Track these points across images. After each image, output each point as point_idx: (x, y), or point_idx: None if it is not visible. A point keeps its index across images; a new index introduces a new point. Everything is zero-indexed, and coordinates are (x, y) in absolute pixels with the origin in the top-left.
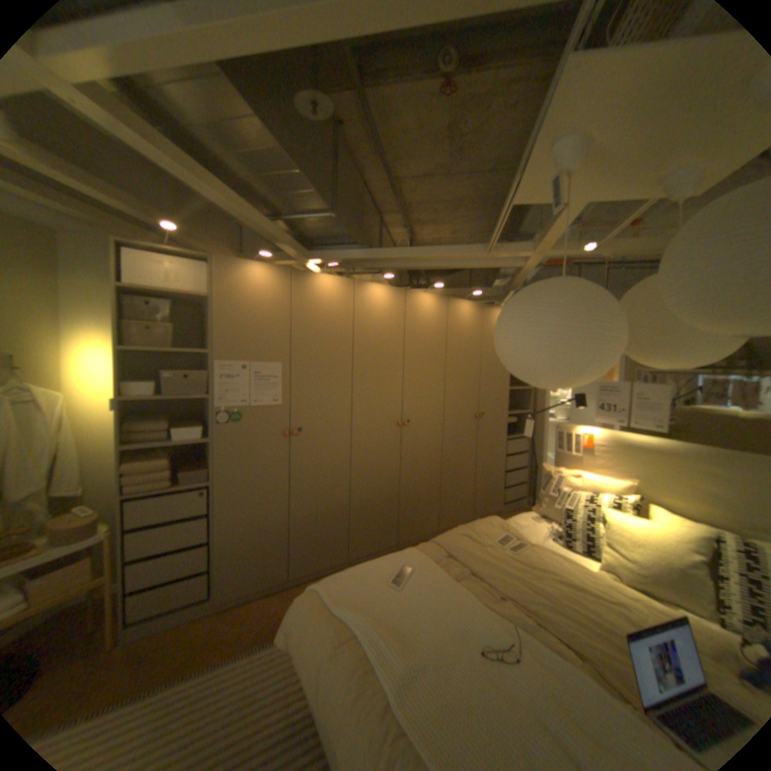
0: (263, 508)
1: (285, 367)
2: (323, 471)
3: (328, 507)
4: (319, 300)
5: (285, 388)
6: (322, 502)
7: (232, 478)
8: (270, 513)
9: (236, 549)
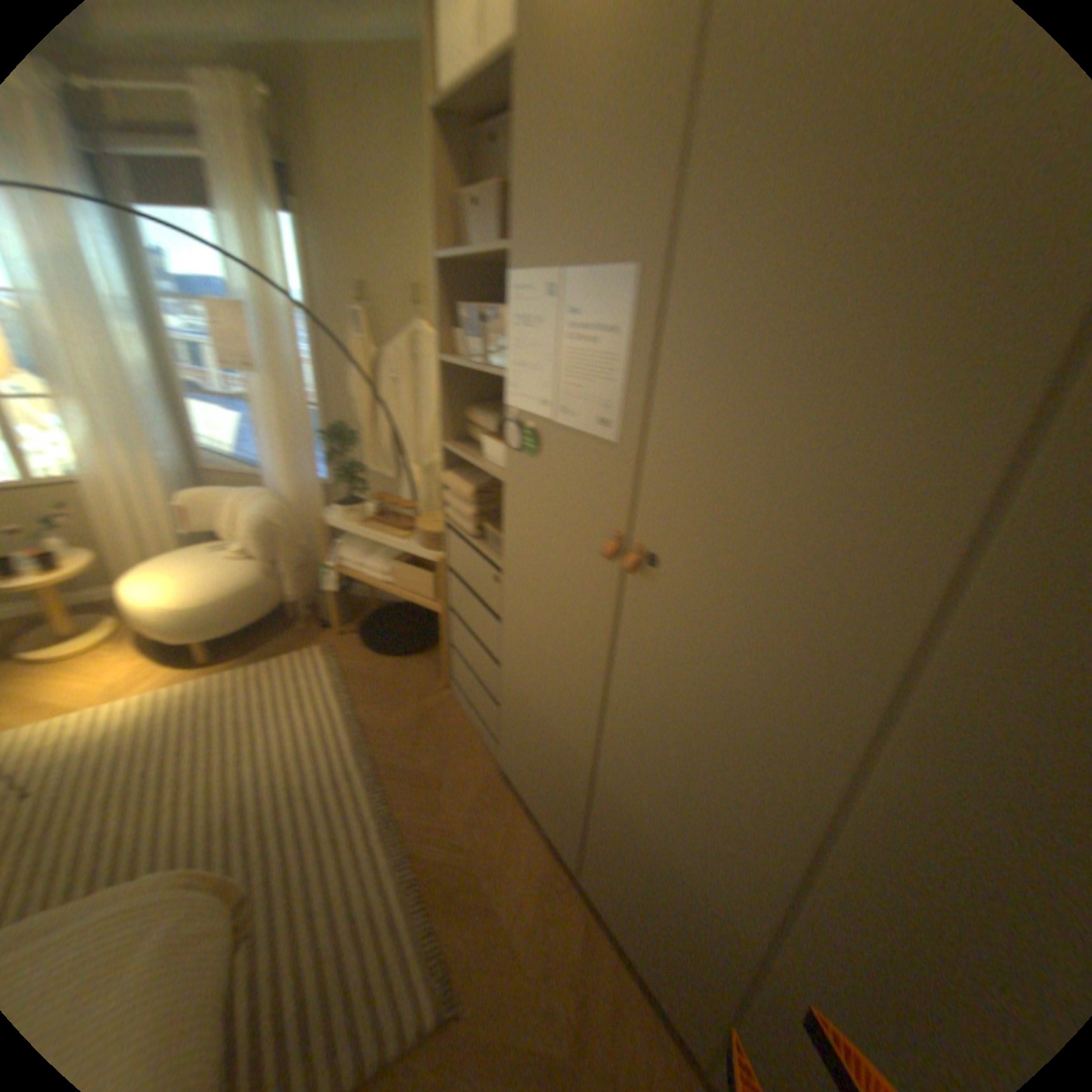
0: (555, 693)
1: (649, 283)
2: (698, 759)
3: (689, 876)
4: None
5: (636, 379)
6: (675, 841)
7: (520, 583)
8: (564, 718)
9: (519, 717)
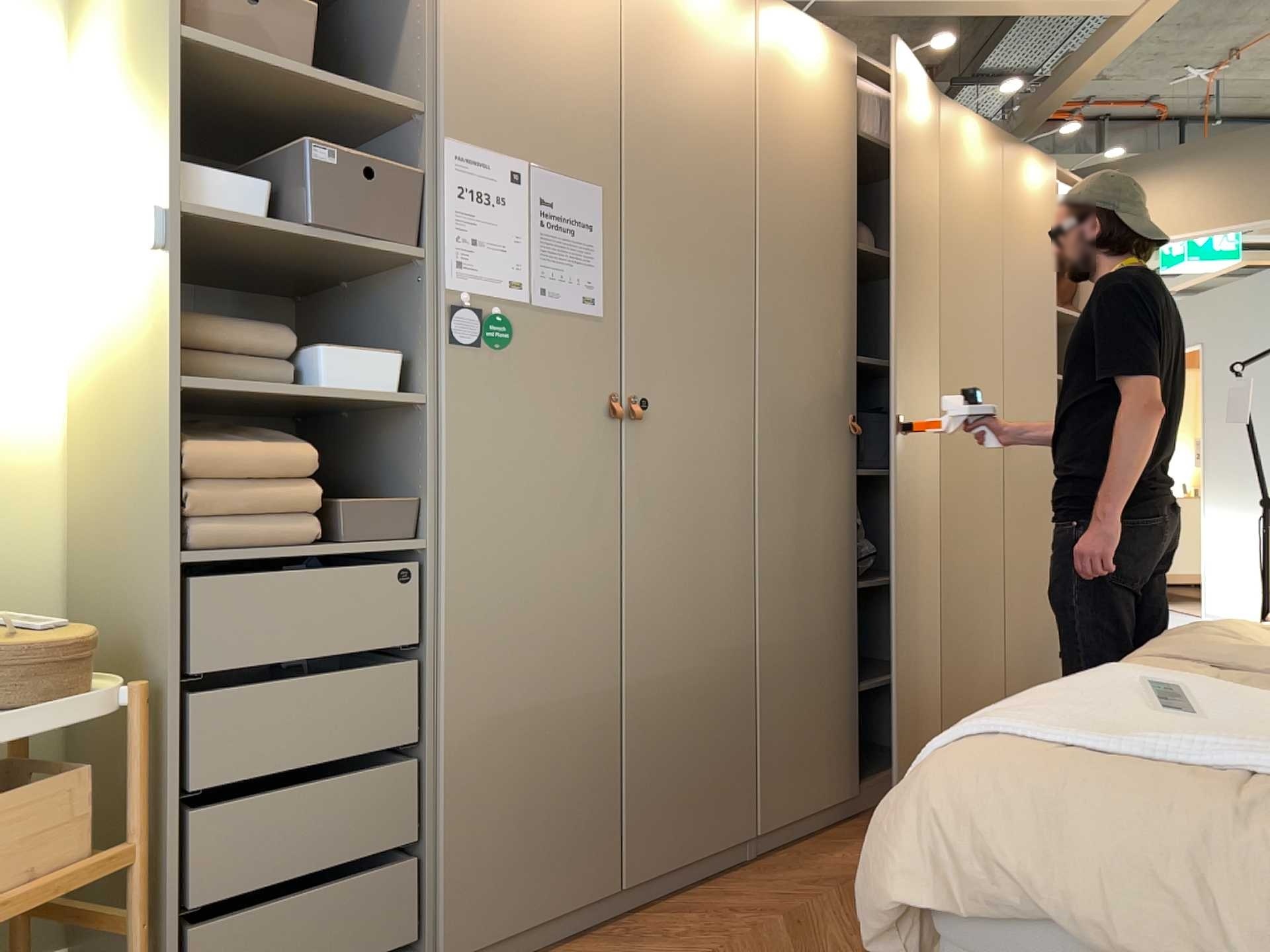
0: (562, 638)
1: (611, 199)
2: (699, 539)
3: (713, 655)
4: (686, 21)
5: (611, 264)
6: (699, 638)
7: (487, 528)
8: (579, 658)
9: (496, 767)
